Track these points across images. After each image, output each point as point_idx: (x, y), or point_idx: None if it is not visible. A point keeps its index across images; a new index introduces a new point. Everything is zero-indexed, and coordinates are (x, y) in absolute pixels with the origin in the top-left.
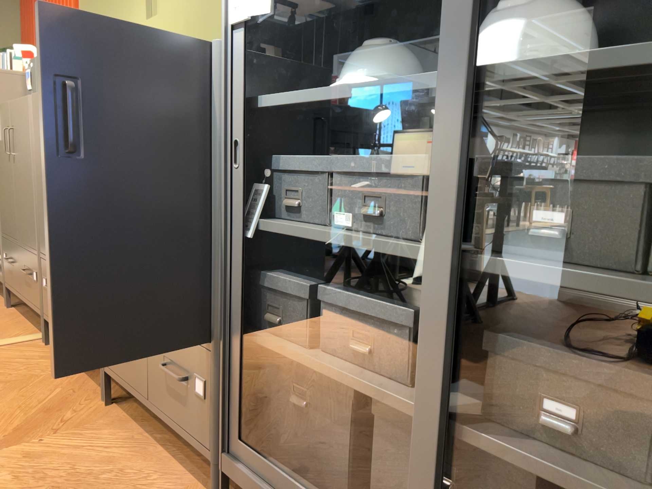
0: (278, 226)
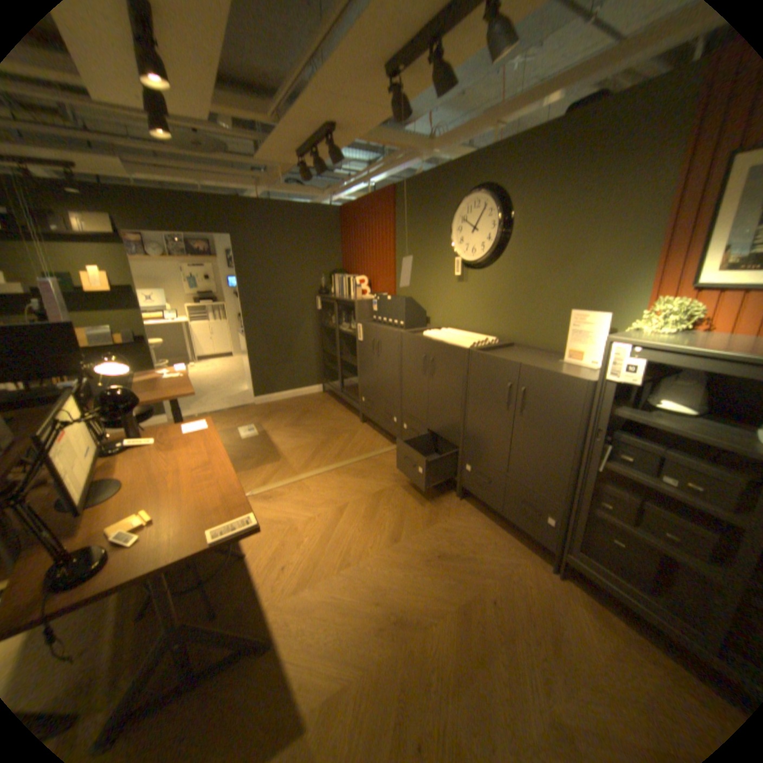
0: (620, 471)
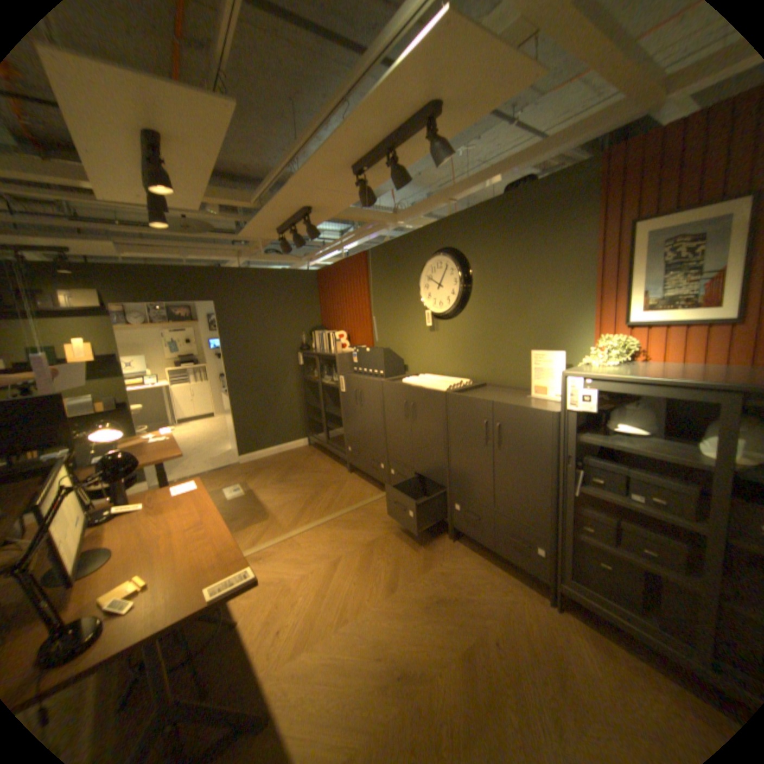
0: (594, 494)
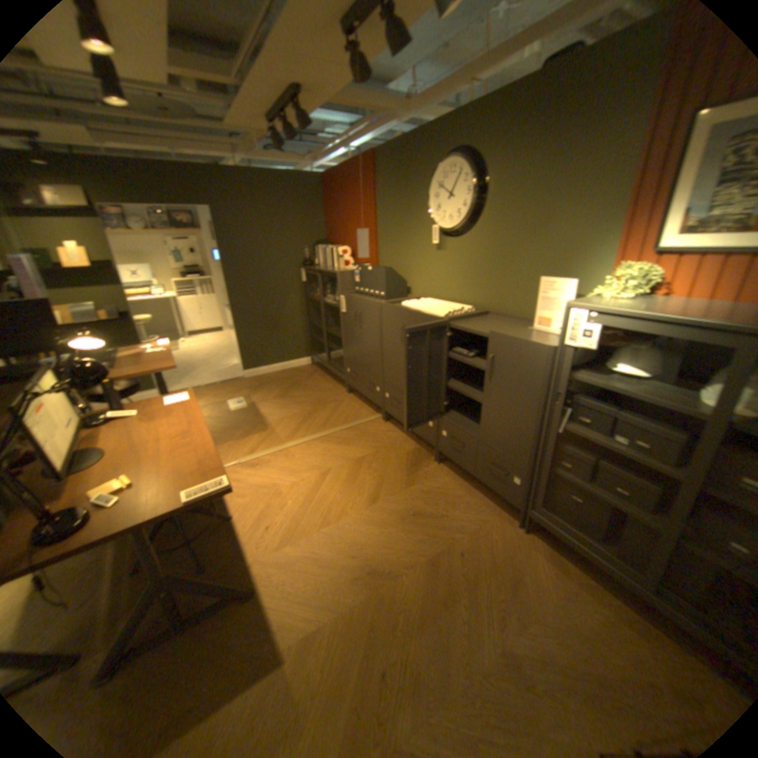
0: (578, 432)
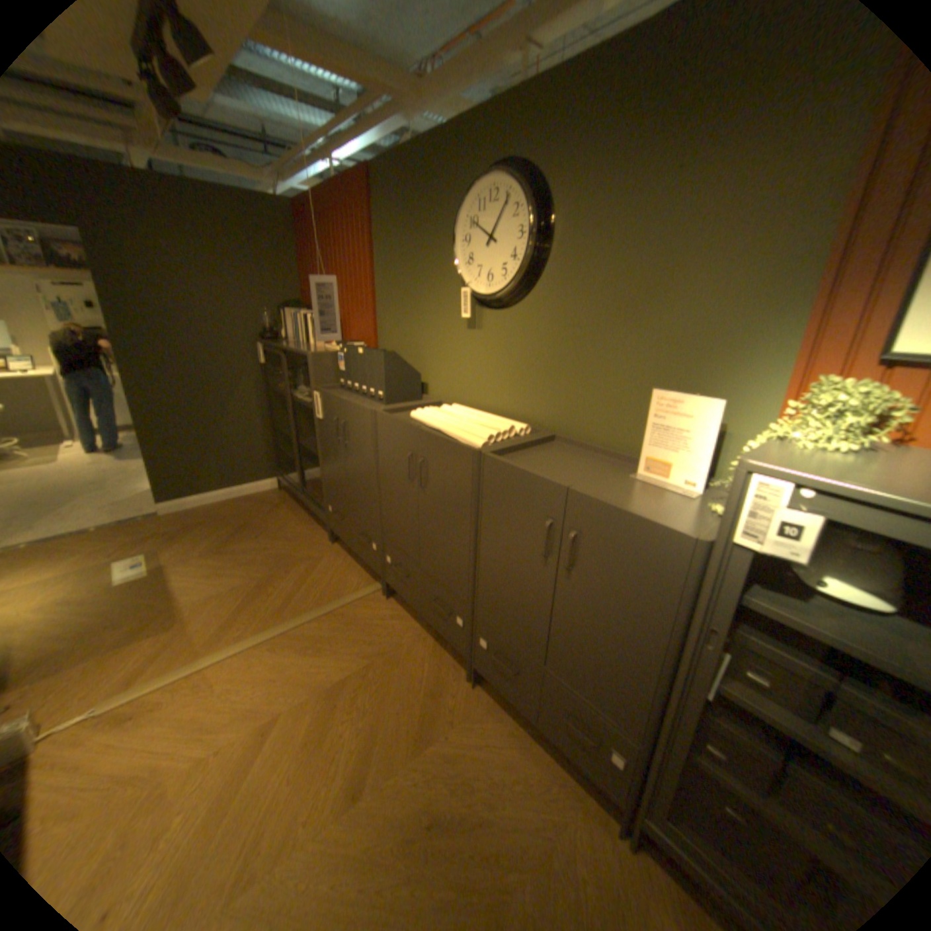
0: (746, 704)
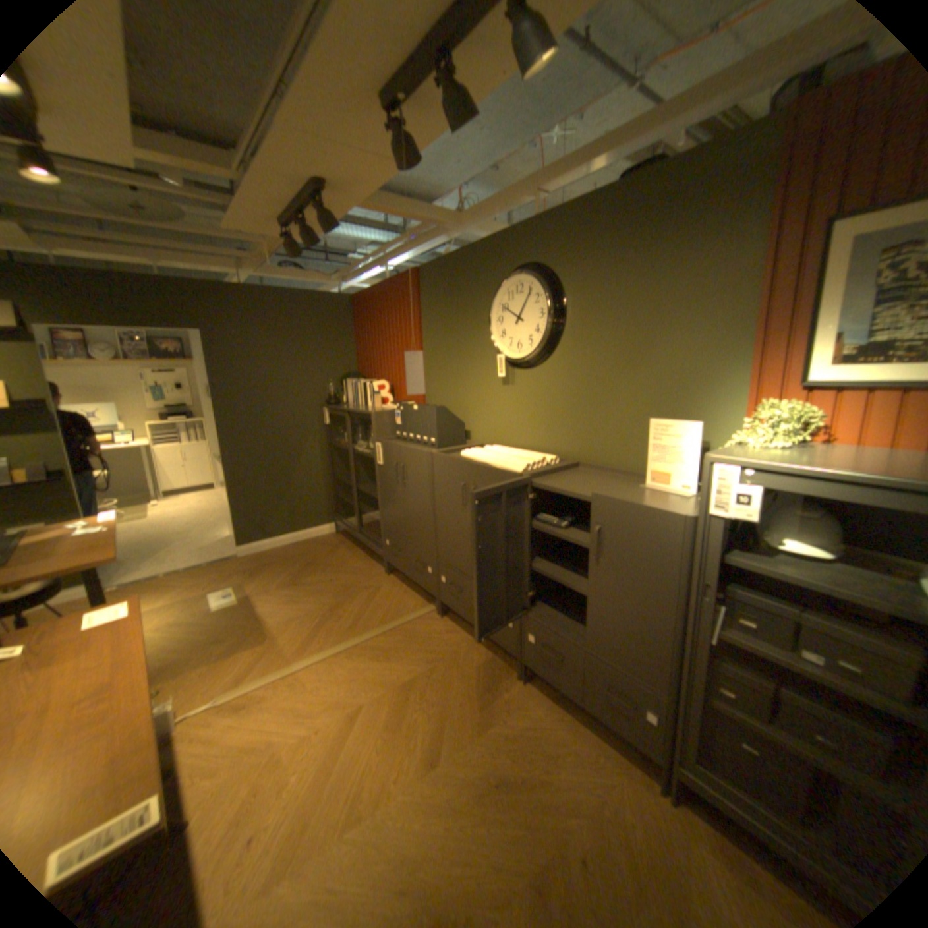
0: (740, 643)
